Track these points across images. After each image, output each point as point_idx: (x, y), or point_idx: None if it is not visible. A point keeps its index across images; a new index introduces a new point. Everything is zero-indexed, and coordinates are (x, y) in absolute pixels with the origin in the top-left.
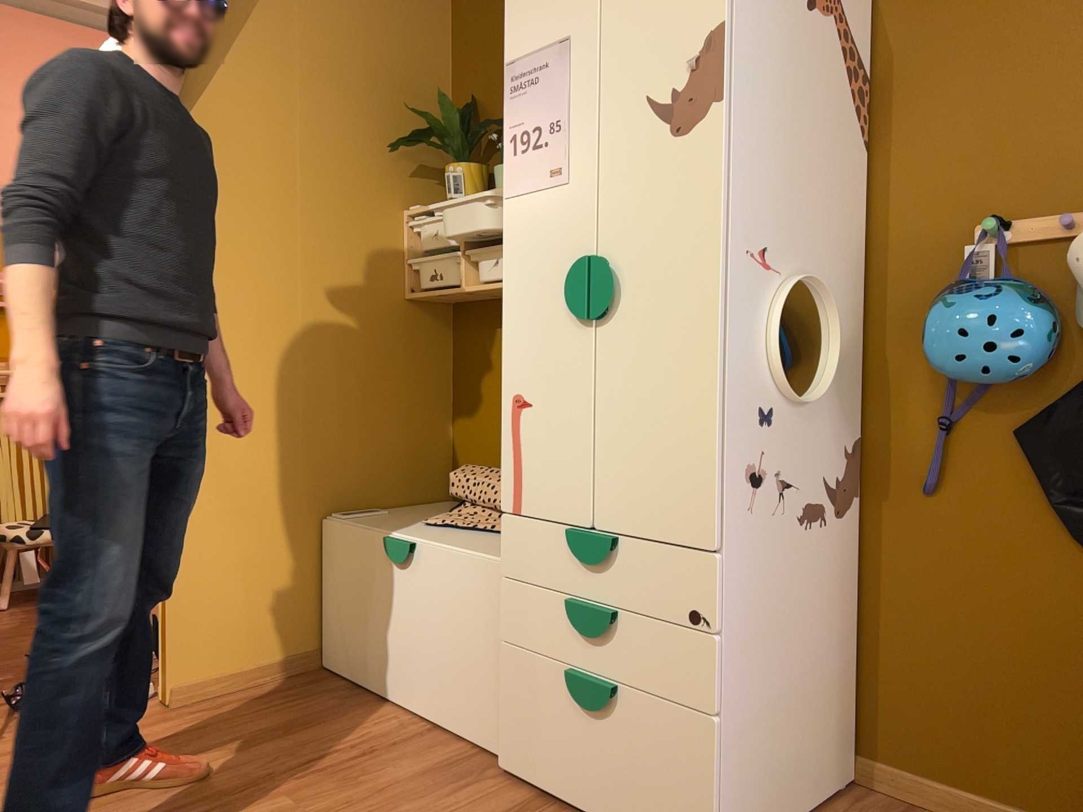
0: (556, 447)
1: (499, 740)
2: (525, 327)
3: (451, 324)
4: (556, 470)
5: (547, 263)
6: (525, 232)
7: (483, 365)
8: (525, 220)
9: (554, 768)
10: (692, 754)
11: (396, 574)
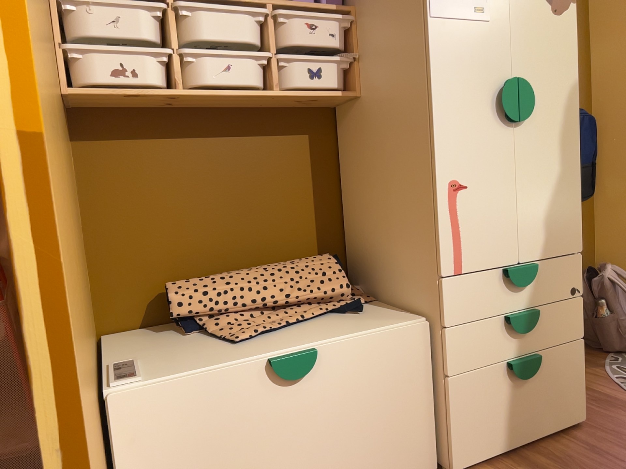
0: (490, 215)
1: (454, 452)
2: (457, 128)
3: (71, 135)
4: (491, 231)
5: (475, 78)
6: (454, 51)
7: (138, 179)
8: (453, 42)
9: (499, 434)
10: (575, 362)
11: (285, 394)
